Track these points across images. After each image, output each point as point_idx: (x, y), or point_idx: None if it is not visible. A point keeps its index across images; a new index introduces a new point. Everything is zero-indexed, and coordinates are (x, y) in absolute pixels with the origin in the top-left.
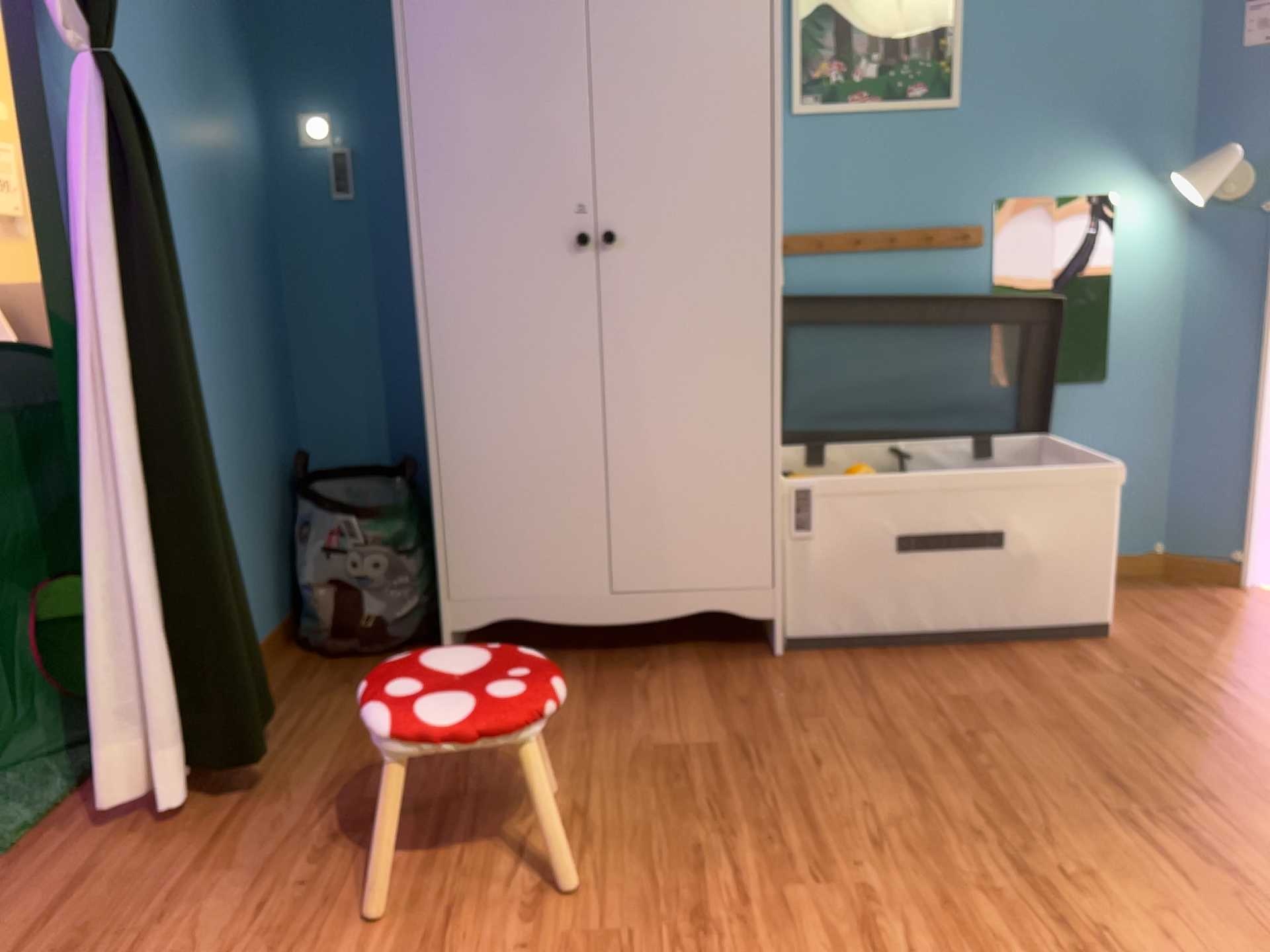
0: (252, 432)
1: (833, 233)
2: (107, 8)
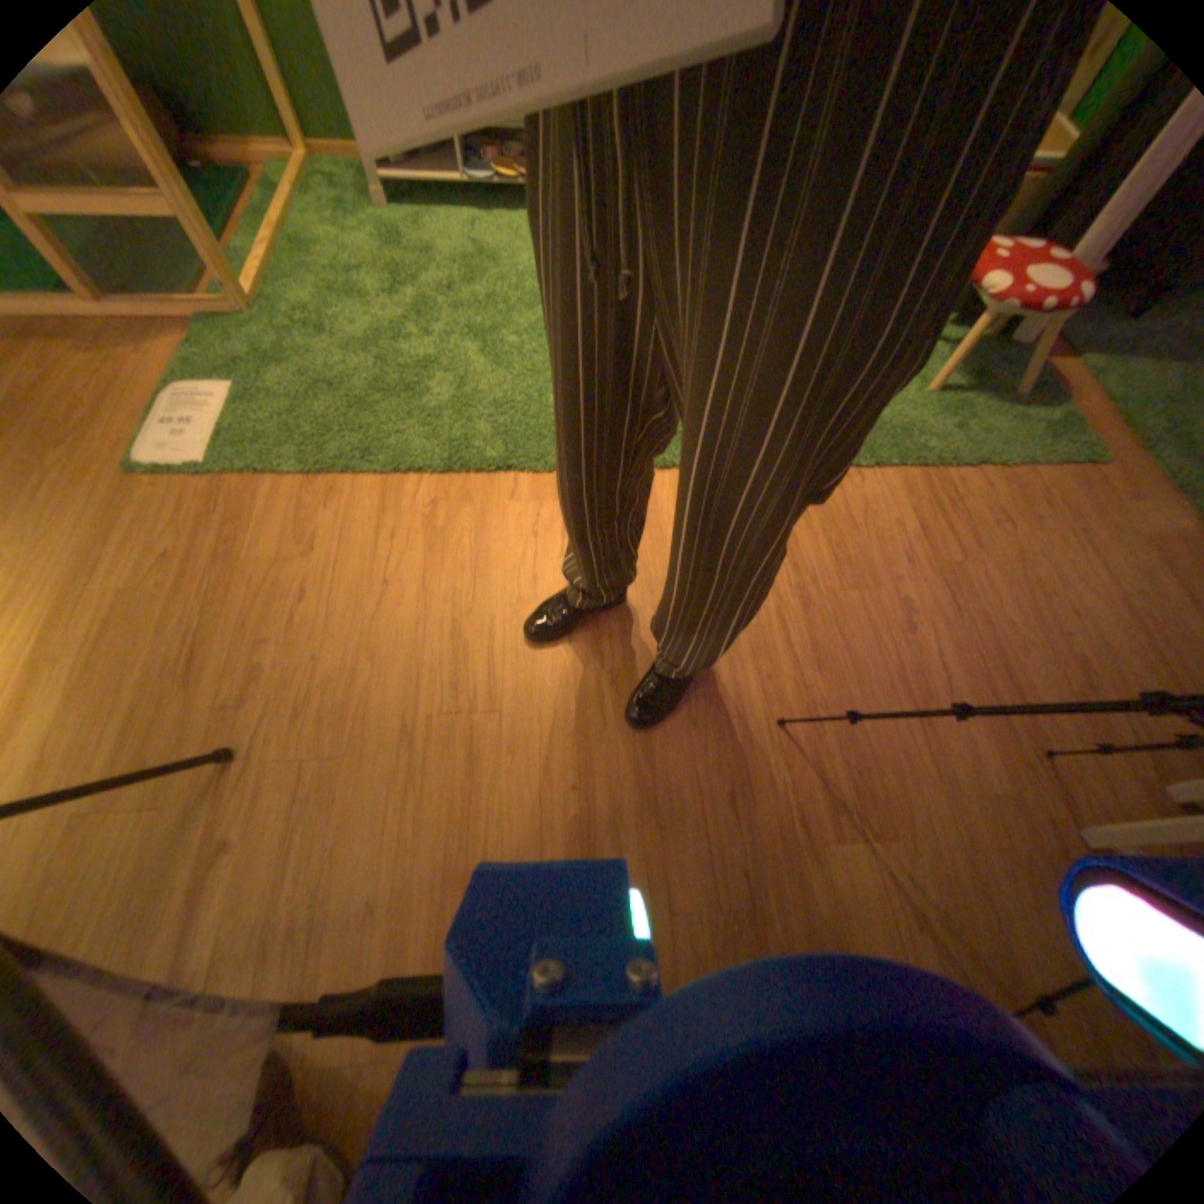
0: None
1: None
2: None
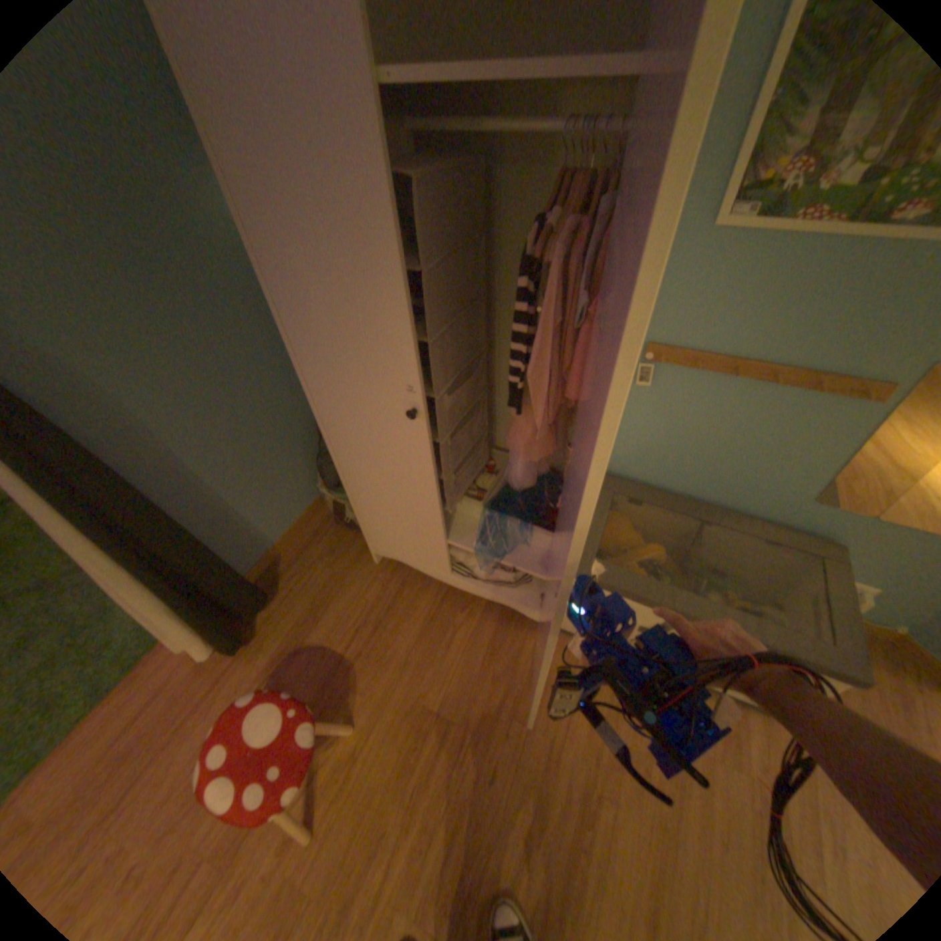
0: (278, 418)
1: (717, 351)
2: None
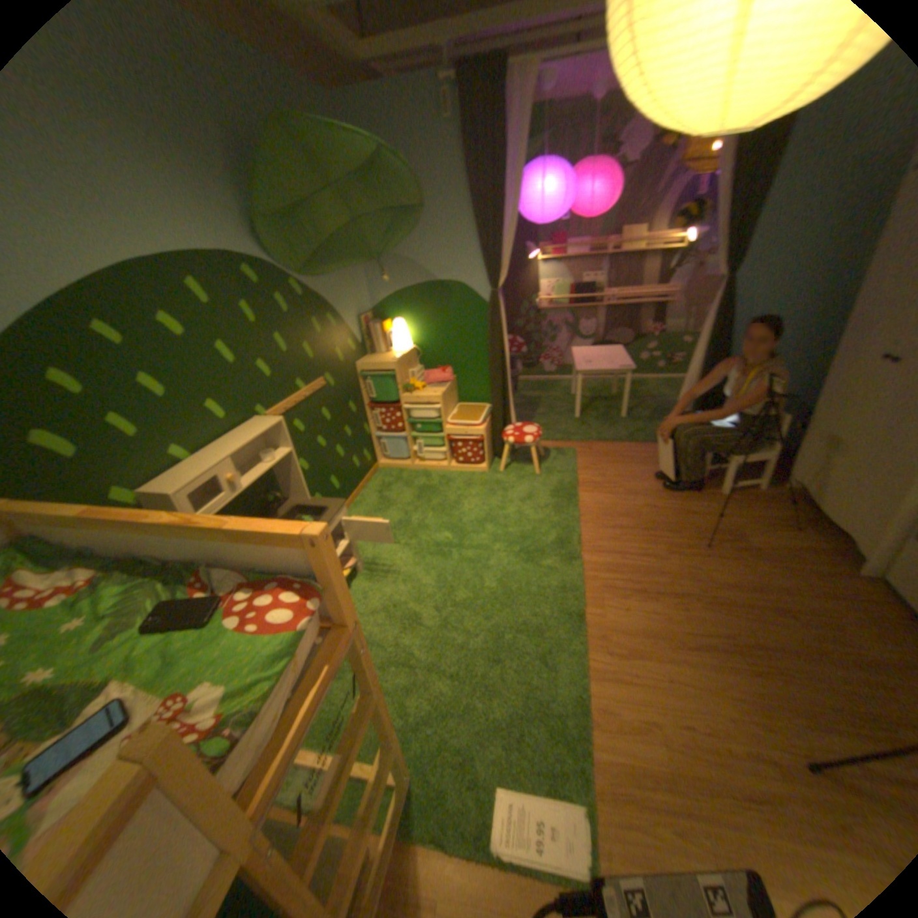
0: (808, 384)
1: None
2: (738, 263)
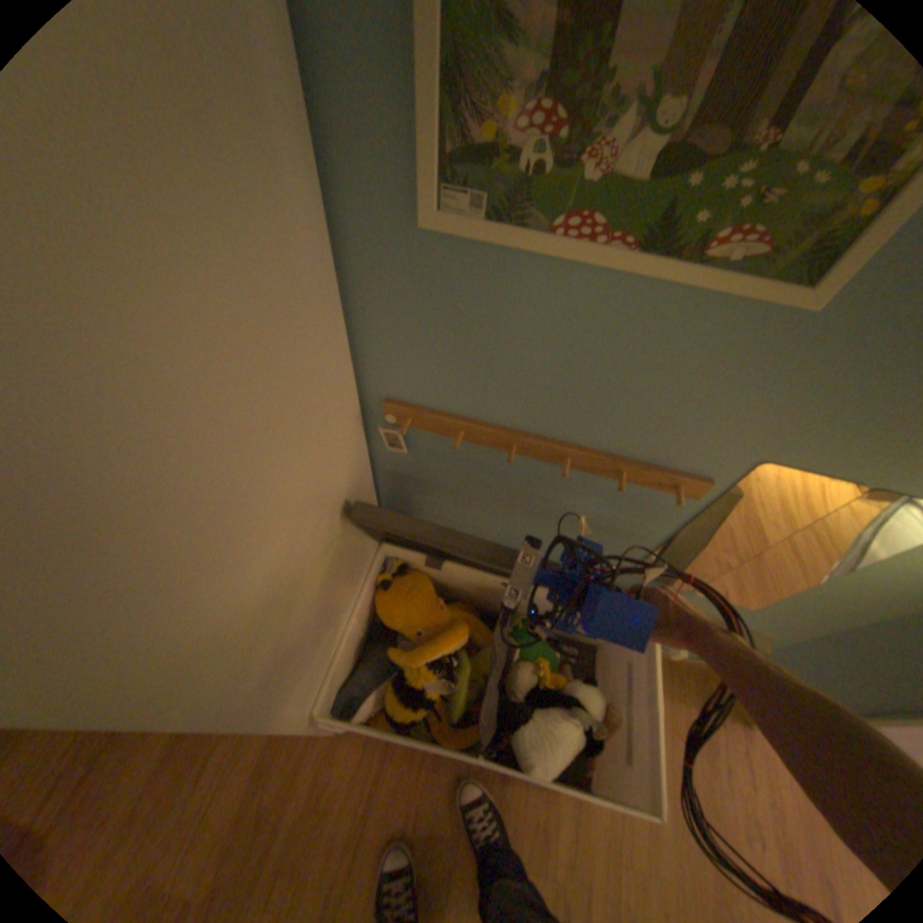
0: None
1: (485, 420)
2: None
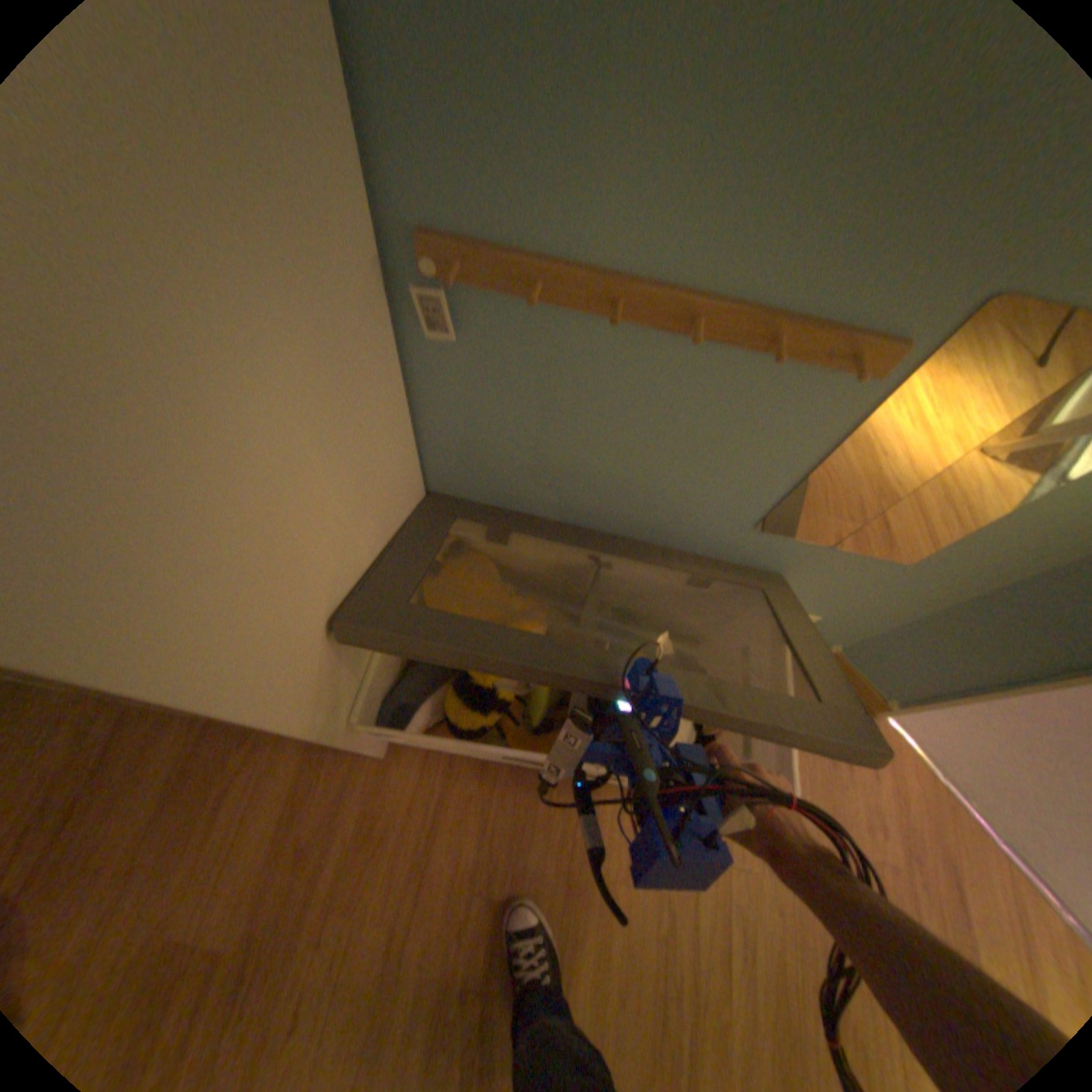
0: None
1: (576, 255)
2: None
